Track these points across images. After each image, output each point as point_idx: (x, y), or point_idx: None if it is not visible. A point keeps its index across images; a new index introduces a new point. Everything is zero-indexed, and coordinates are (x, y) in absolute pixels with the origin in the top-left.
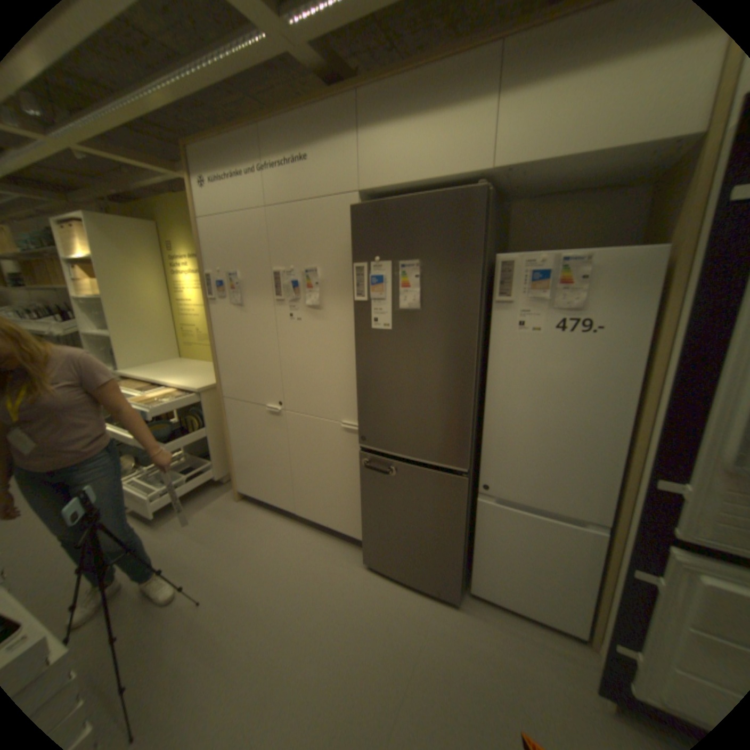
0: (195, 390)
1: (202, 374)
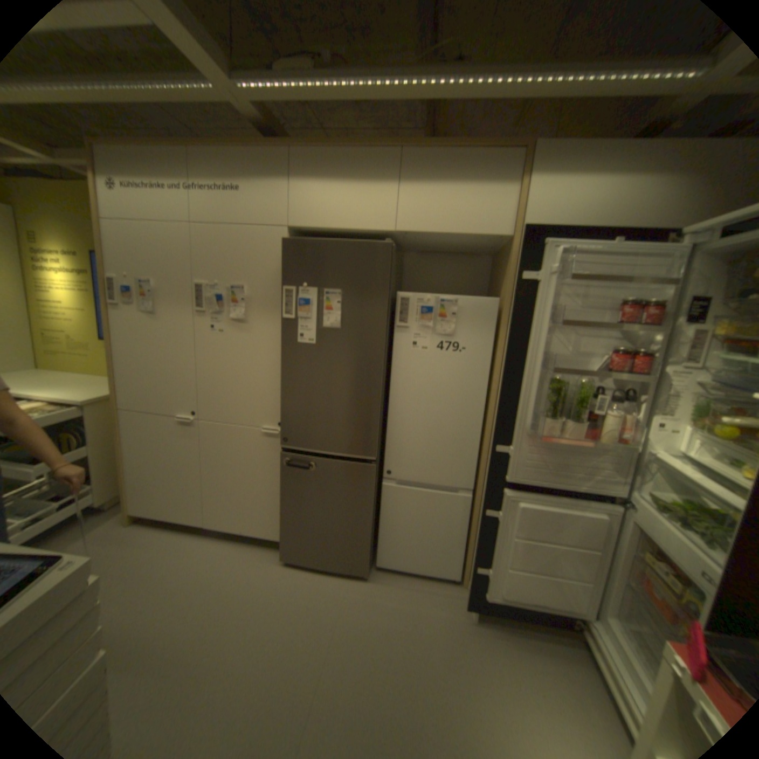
0: (76, 403)
1: (80, 386)
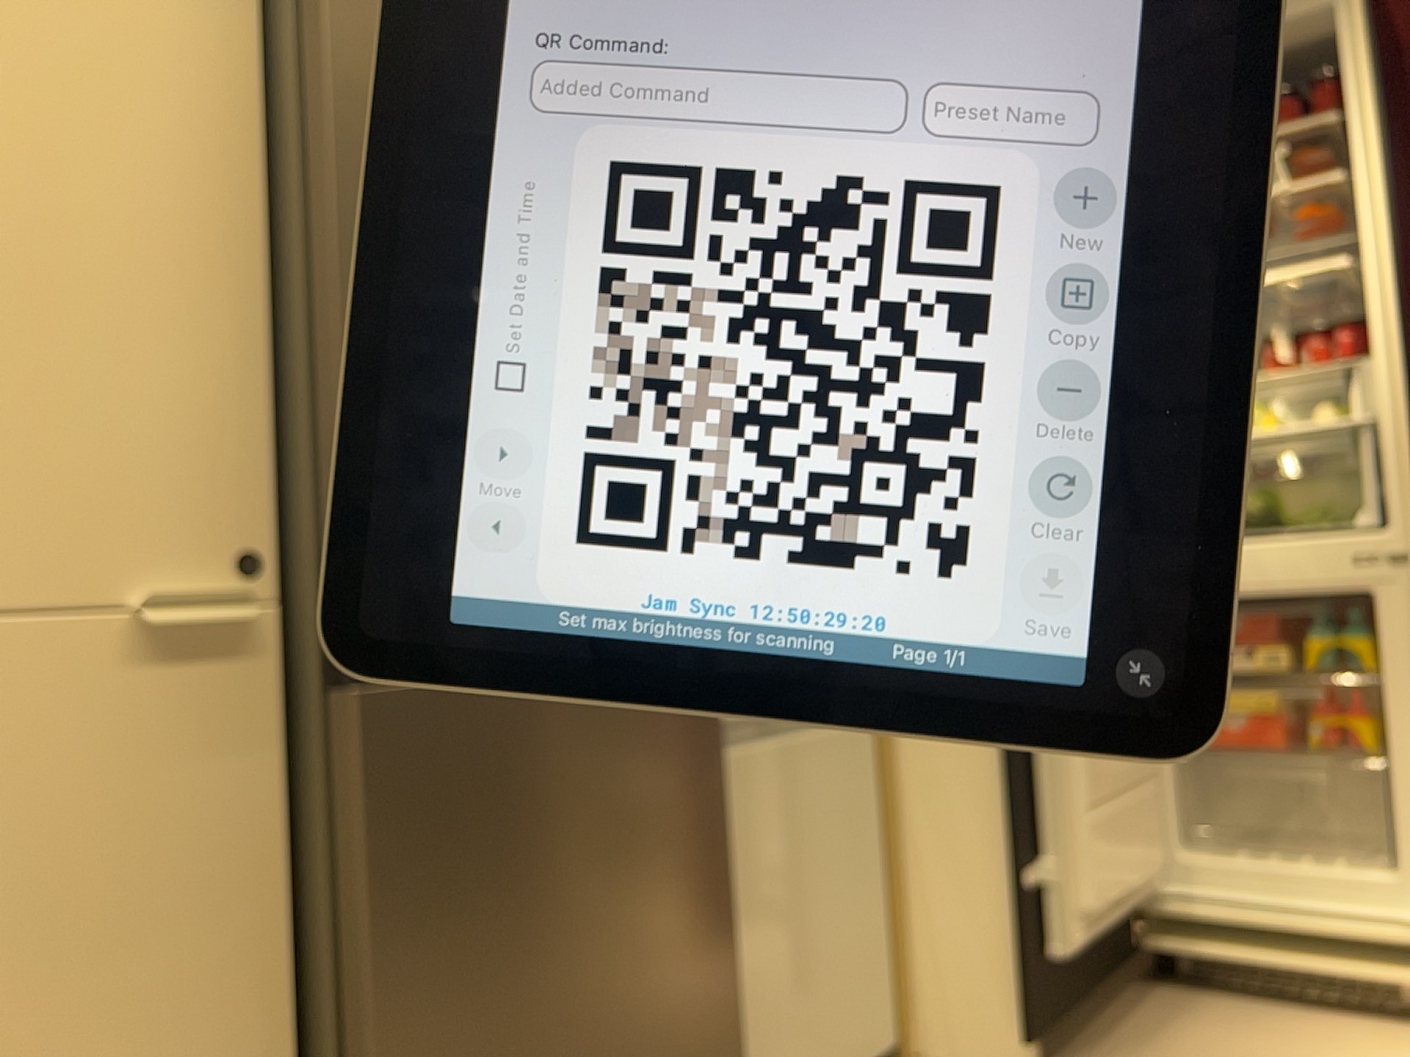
0: None
1: None
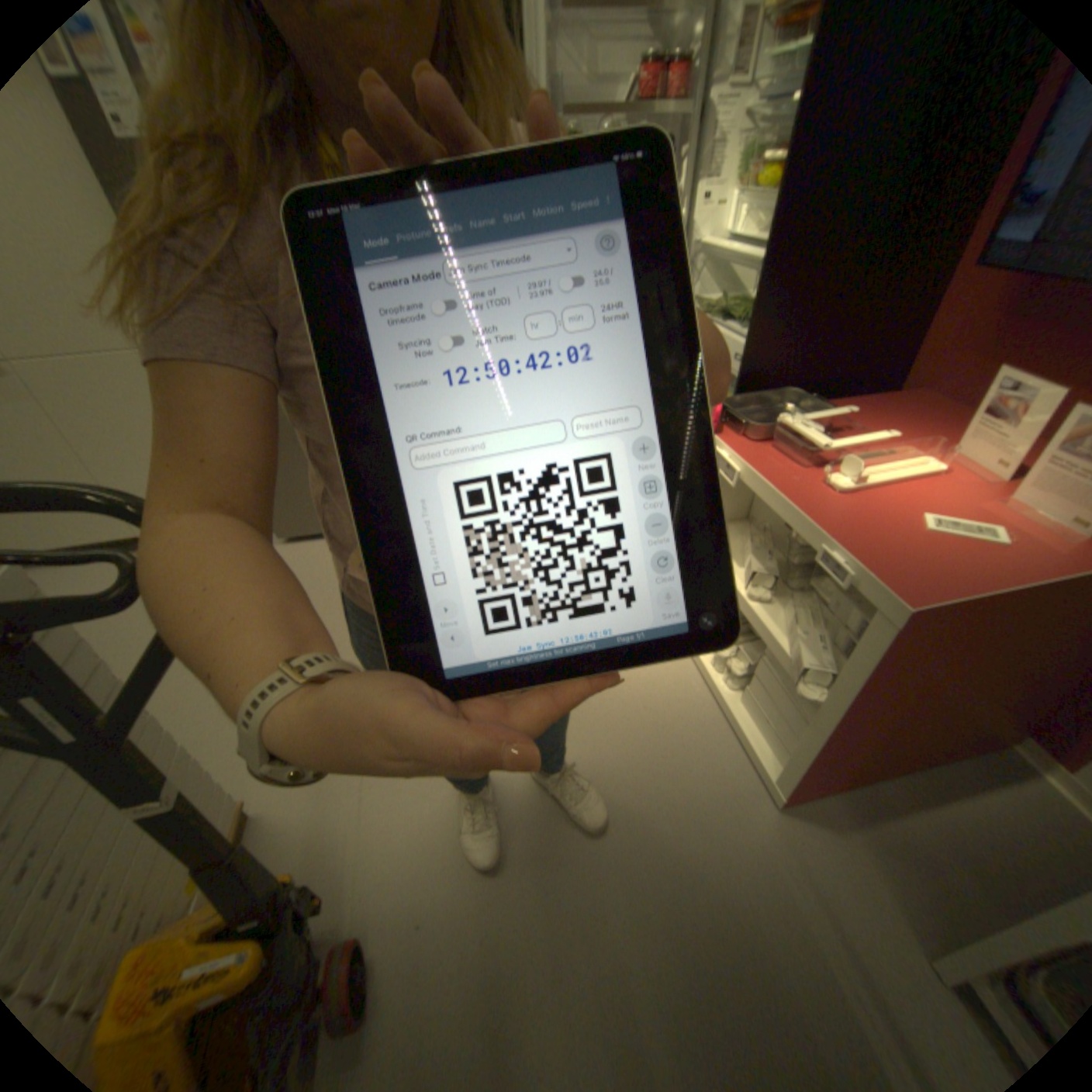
0: None
1: None
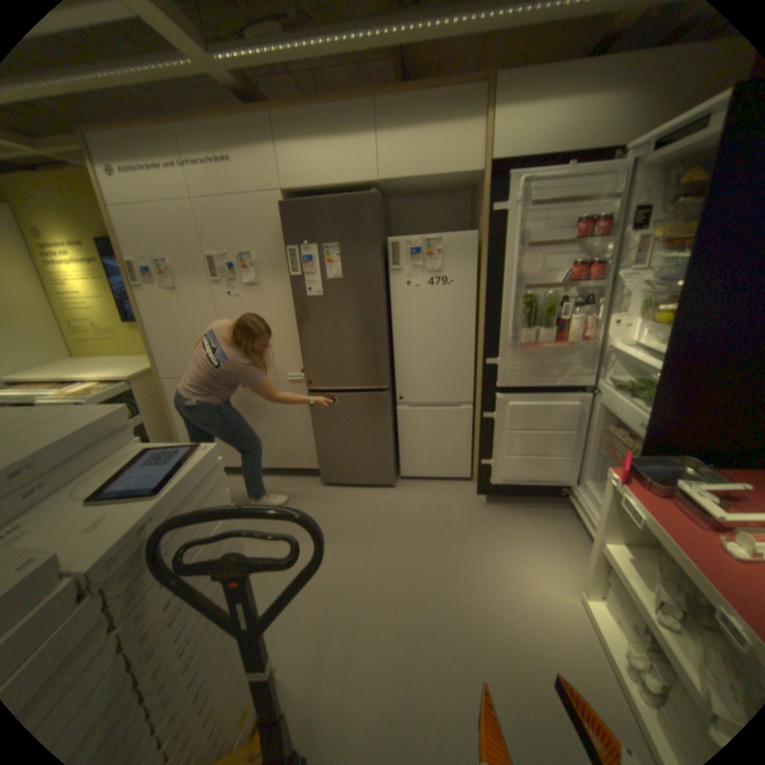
0: (122, 380)
1: (118, 366)
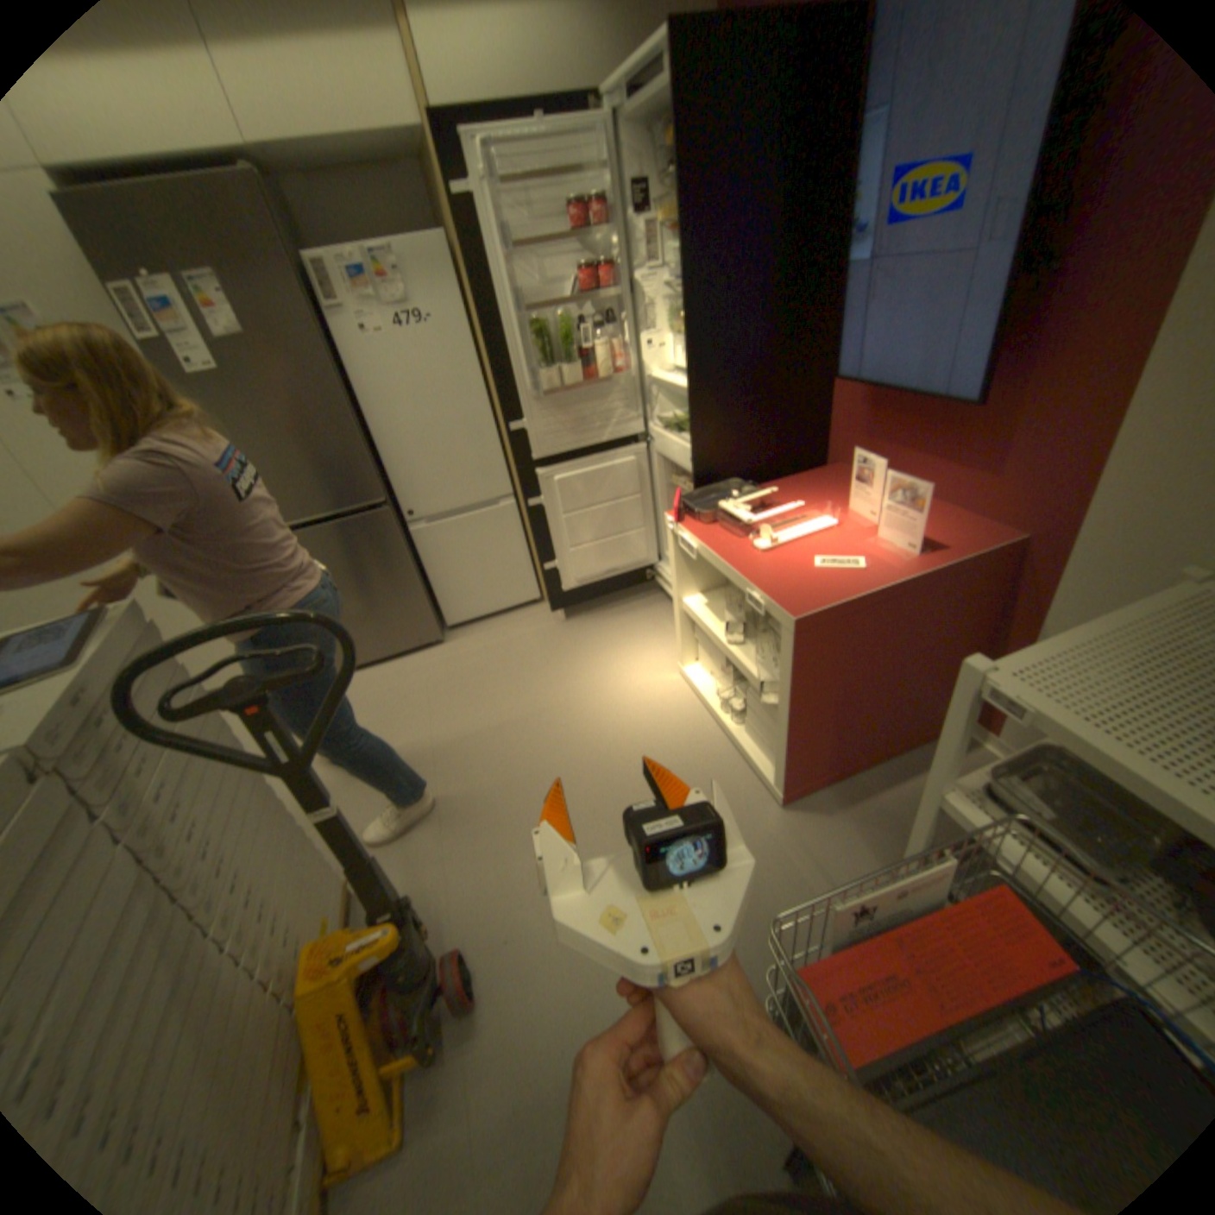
0: None
1: None
